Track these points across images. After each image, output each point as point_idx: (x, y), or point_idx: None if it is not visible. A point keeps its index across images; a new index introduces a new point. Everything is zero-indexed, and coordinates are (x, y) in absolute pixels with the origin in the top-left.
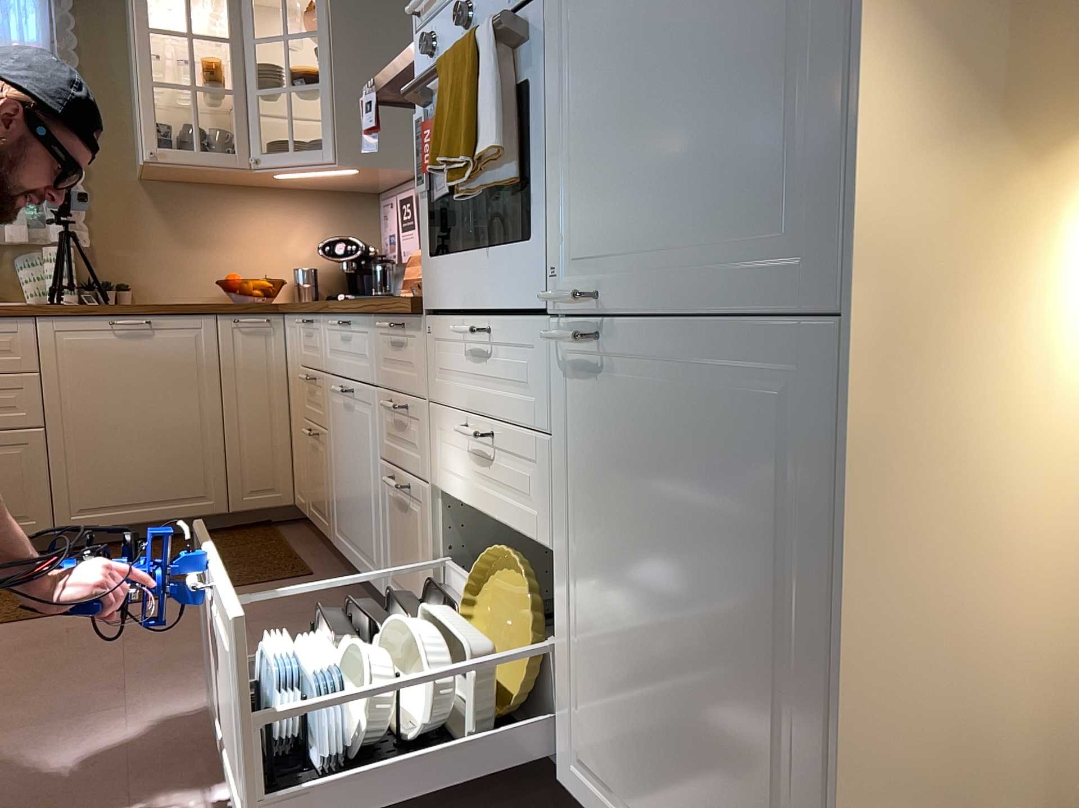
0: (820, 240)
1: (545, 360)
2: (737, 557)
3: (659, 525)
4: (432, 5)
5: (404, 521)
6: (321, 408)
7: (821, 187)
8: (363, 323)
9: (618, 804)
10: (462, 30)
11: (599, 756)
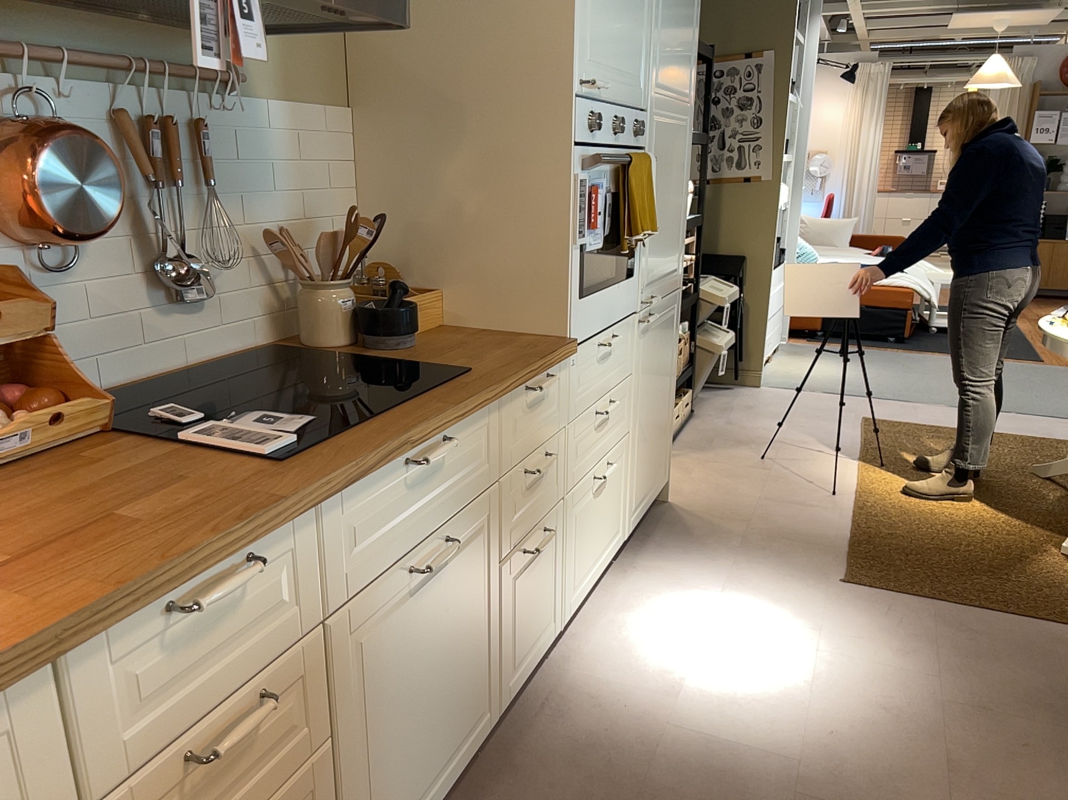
0: (677, 269)
1: (632, 336)
2: (665, 365)
3: (654, 374)
4: (591, 92)
5: (534, 571)
6: (291, 731)
7: (678, 255)
8: (477, 417)
9: (639, 500)
10: (610, 135)
11: (637, 493)
